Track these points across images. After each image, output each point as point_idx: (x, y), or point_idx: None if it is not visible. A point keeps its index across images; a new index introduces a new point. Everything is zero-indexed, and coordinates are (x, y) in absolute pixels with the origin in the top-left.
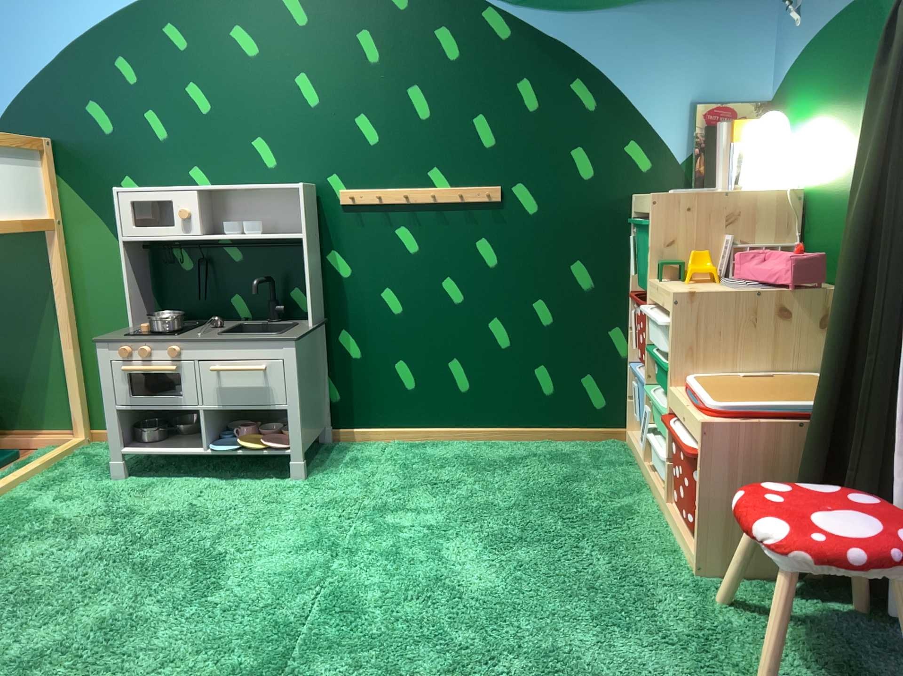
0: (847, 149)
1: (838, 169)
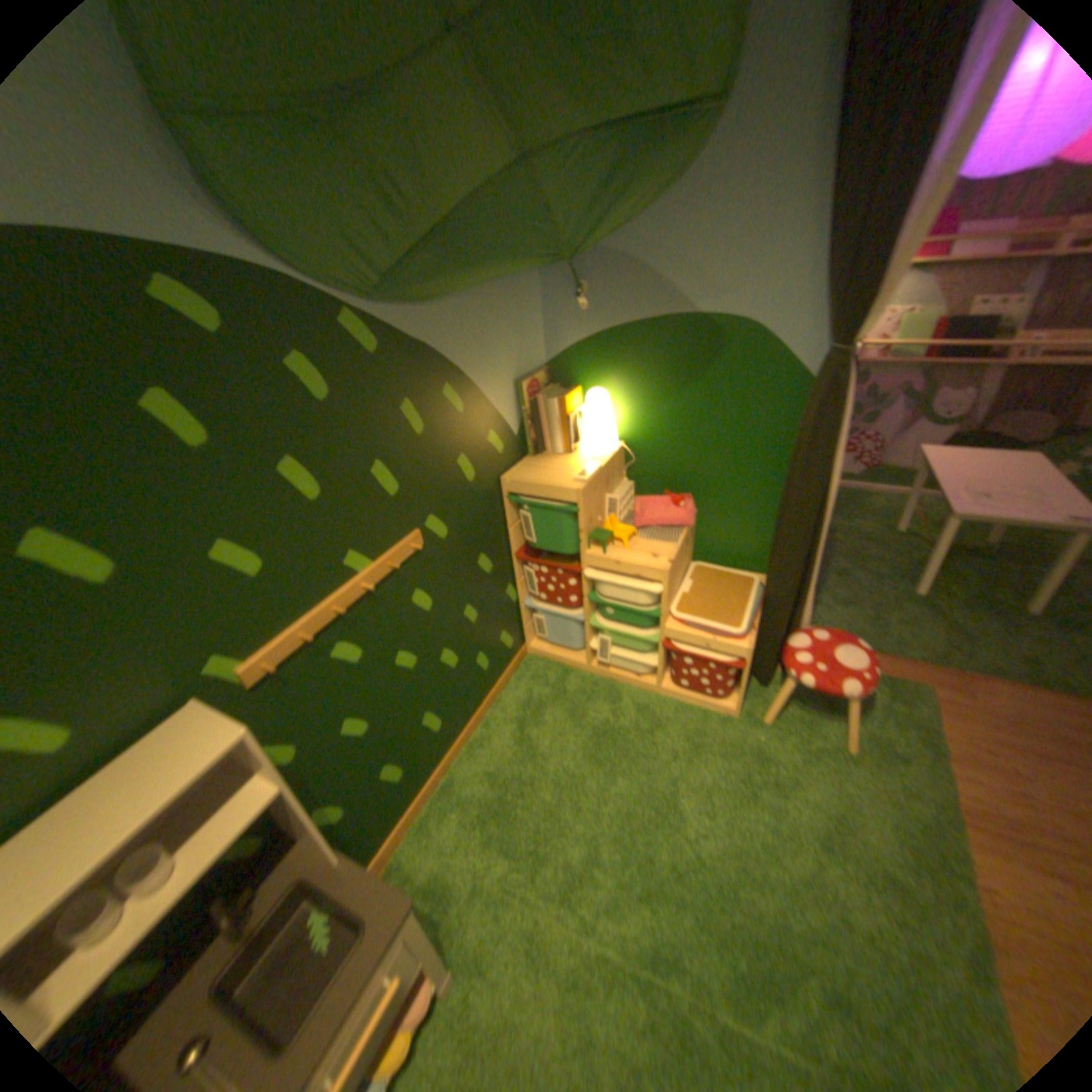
0: (679, 421)
1: (668, 433)
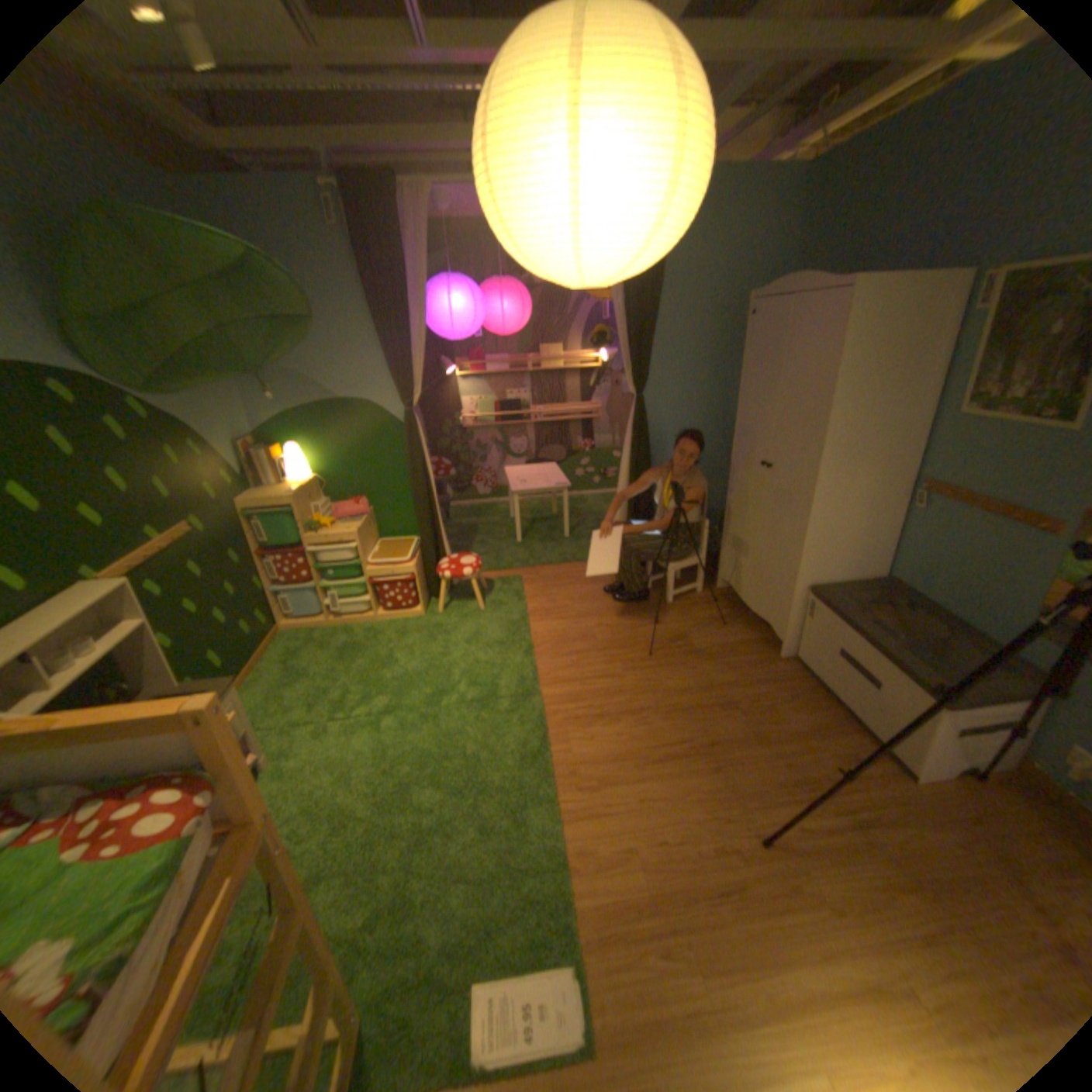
0: (346, 457)
1: (342, 465)
